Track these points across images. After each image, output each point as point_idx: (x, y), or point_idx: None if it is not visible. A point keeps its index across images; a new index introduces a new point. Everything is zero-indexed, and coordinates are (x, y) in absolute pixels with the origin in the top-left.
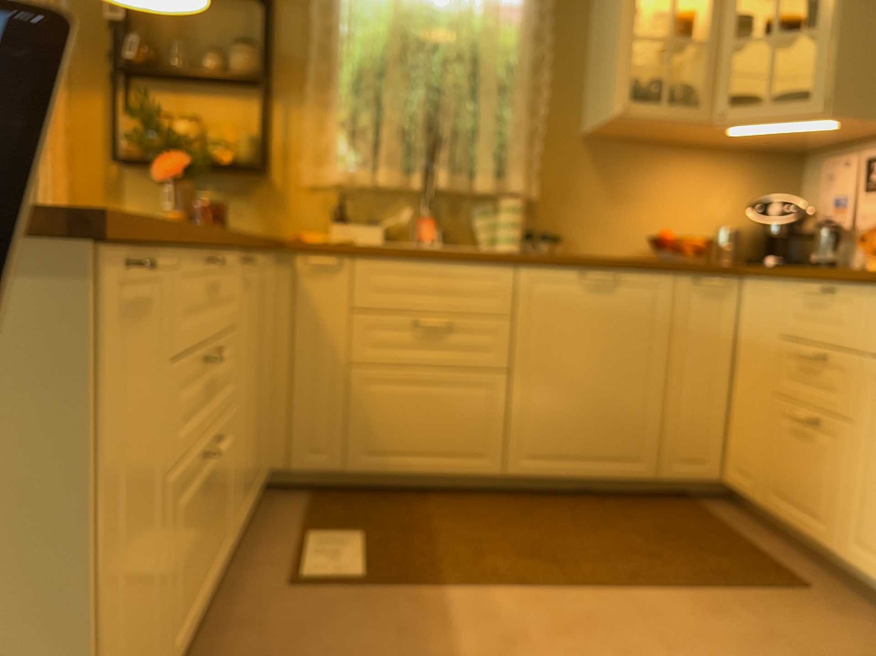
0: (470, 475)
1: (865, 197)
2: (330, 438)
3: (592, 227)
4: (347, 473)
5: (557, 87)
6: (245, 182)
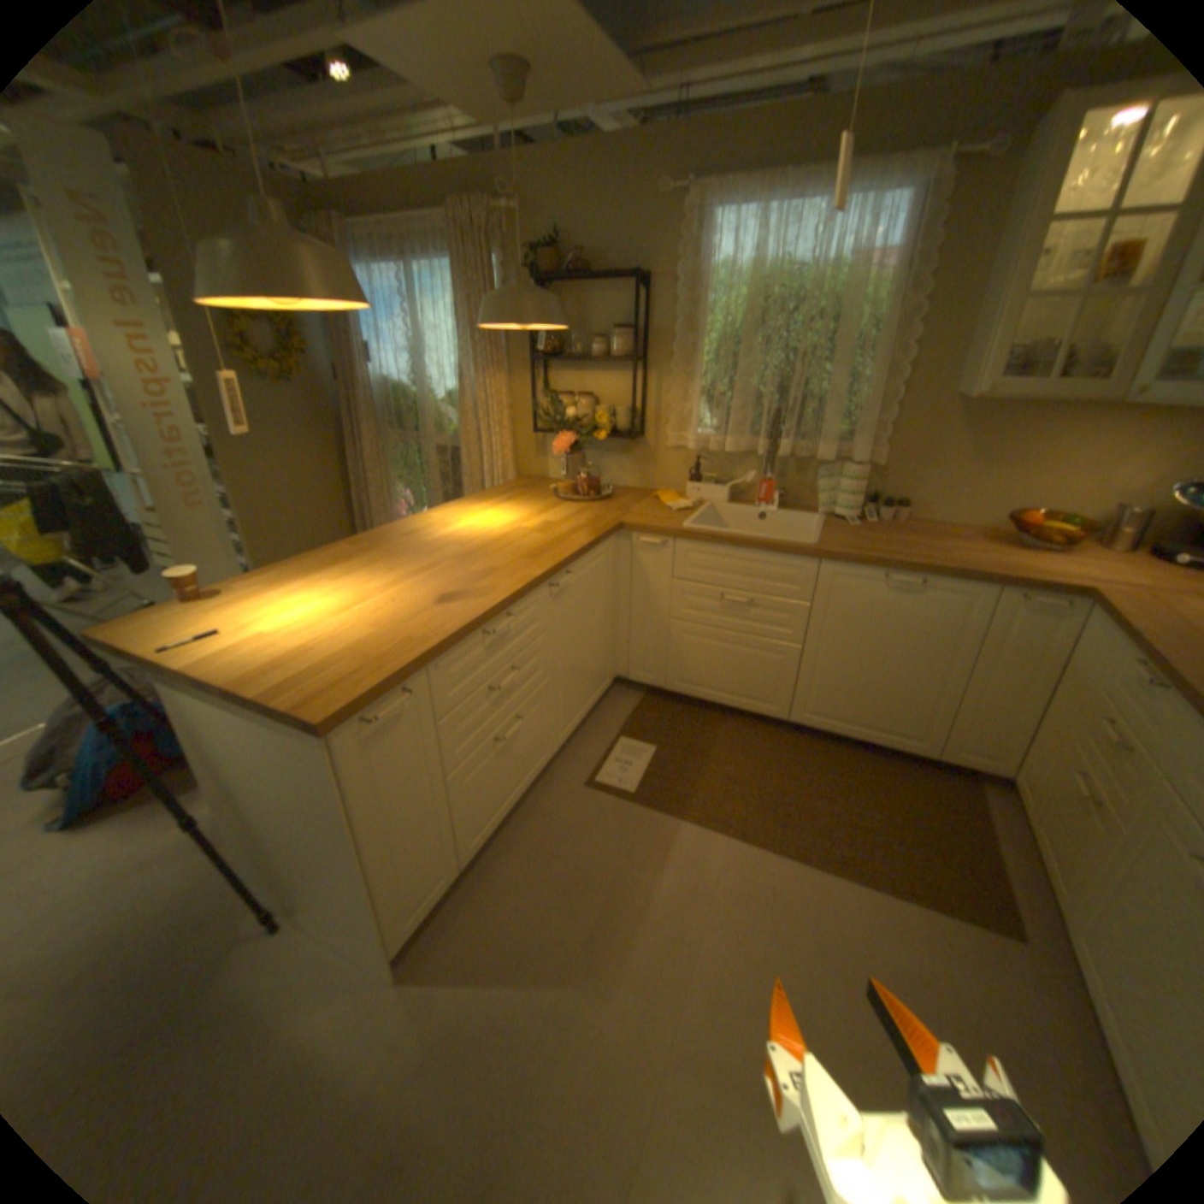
0: (758, 714)
1: None
2: (655, 665)
3: (949, 491)
4: (666, 690)
5: (934, 339)
6: (624, 443)
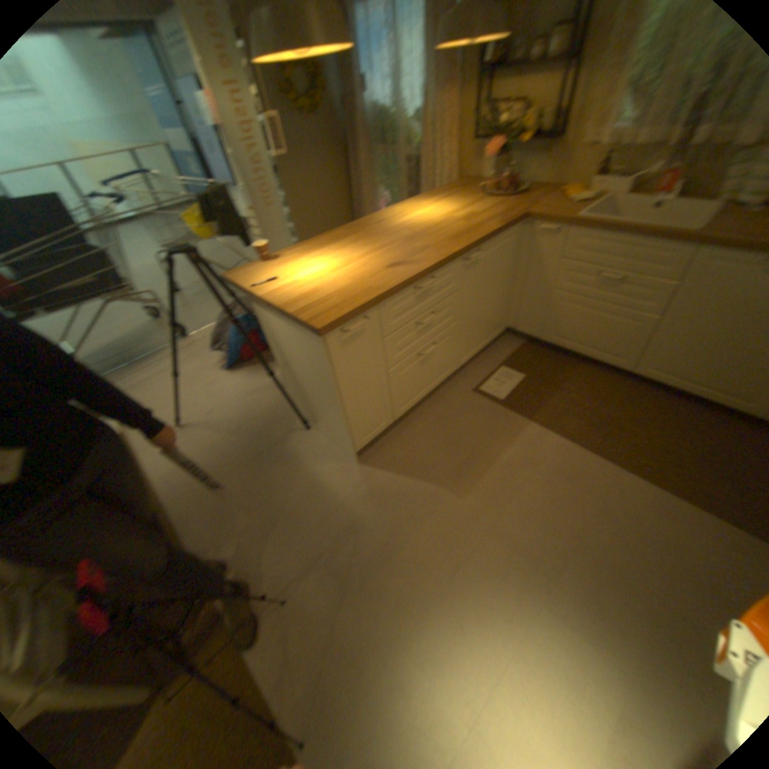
0: (611, 364)
1: None
2: (538, 321)
3: None
4: (543, 339)
5: None
6: (548, 141)
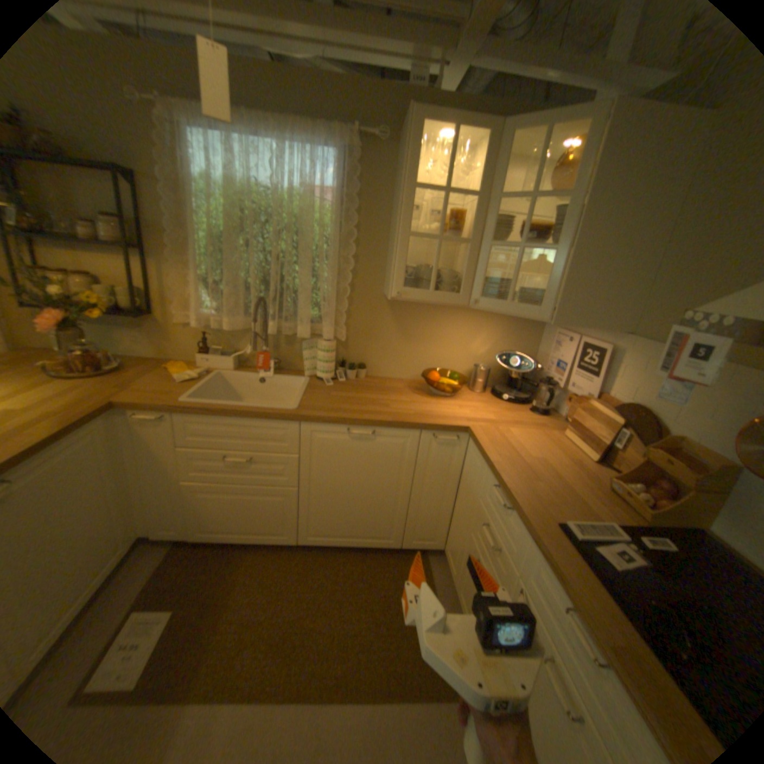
0: (273, 545)
1: (575, 371)
2: (174, 523)
3: (388, 357)
4: (189, 542)
5: (365, 256)
6: (133, 318)
